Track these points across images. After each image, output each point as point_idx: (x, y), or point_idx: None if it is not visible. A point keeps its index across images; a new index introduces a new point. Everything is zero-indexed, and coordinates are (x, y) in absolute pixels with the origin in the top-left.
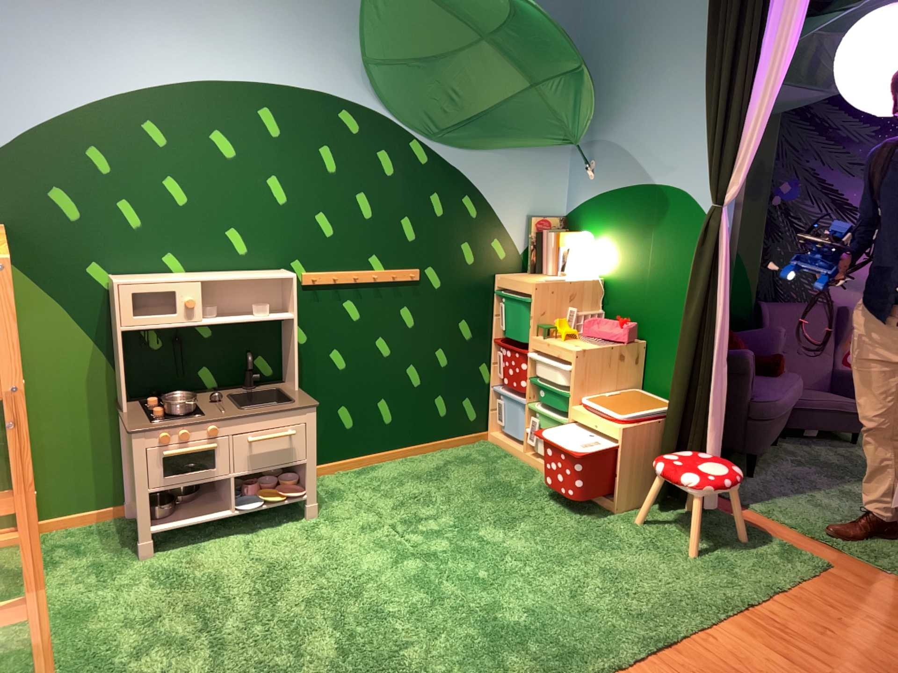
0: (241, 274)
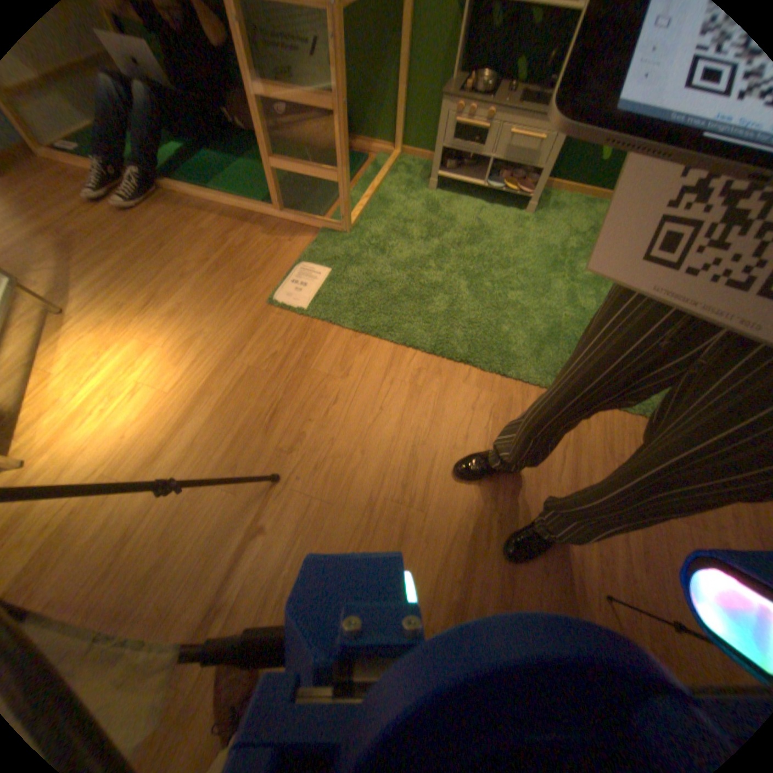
0: None
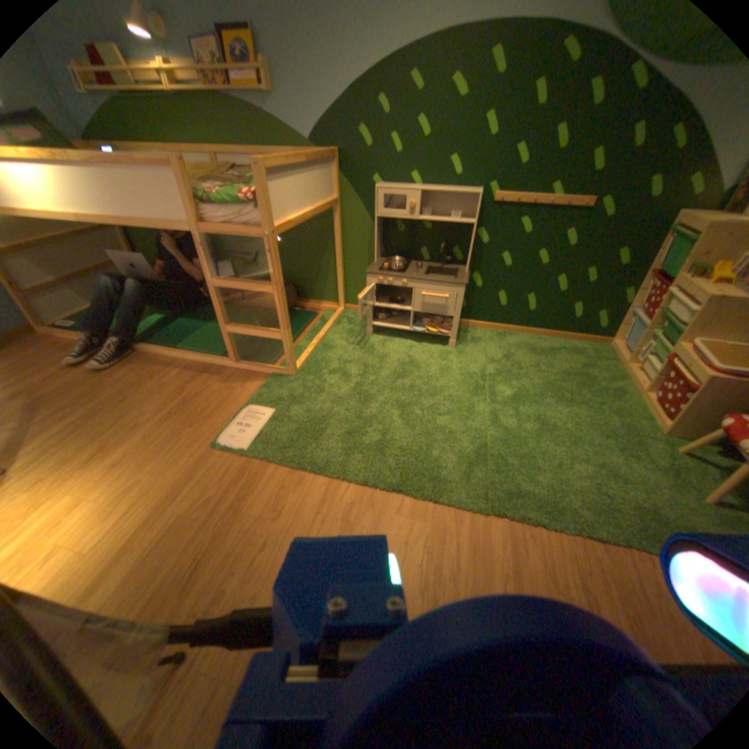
0: (448, 186)
